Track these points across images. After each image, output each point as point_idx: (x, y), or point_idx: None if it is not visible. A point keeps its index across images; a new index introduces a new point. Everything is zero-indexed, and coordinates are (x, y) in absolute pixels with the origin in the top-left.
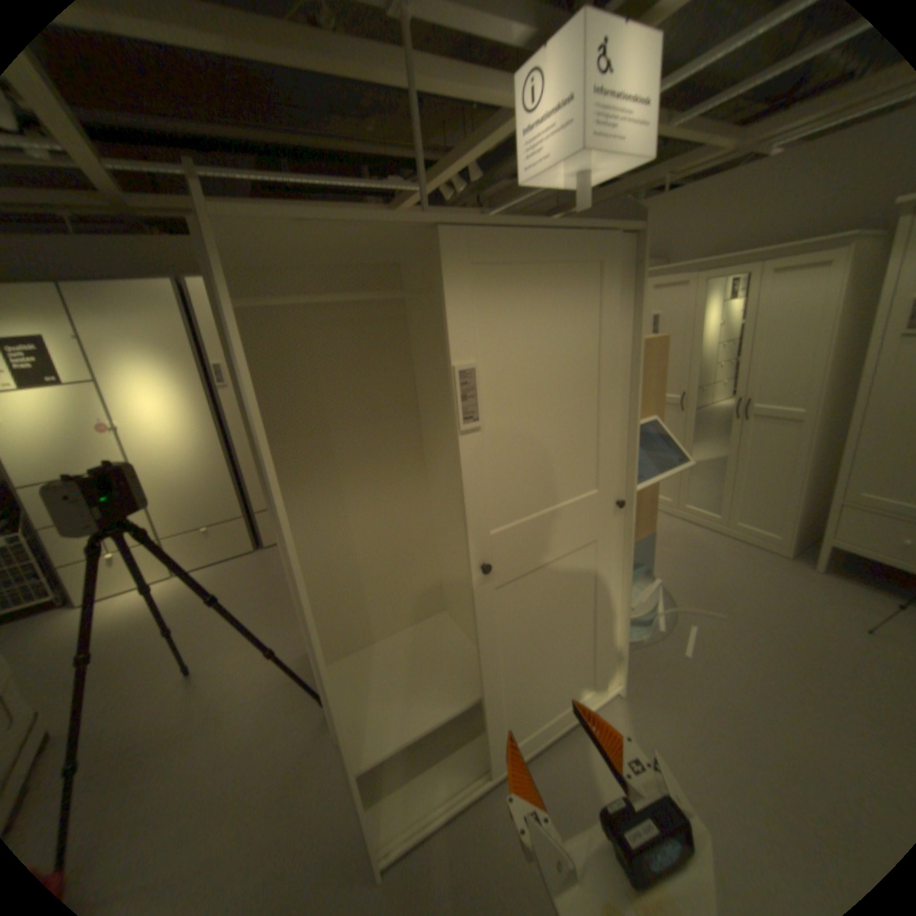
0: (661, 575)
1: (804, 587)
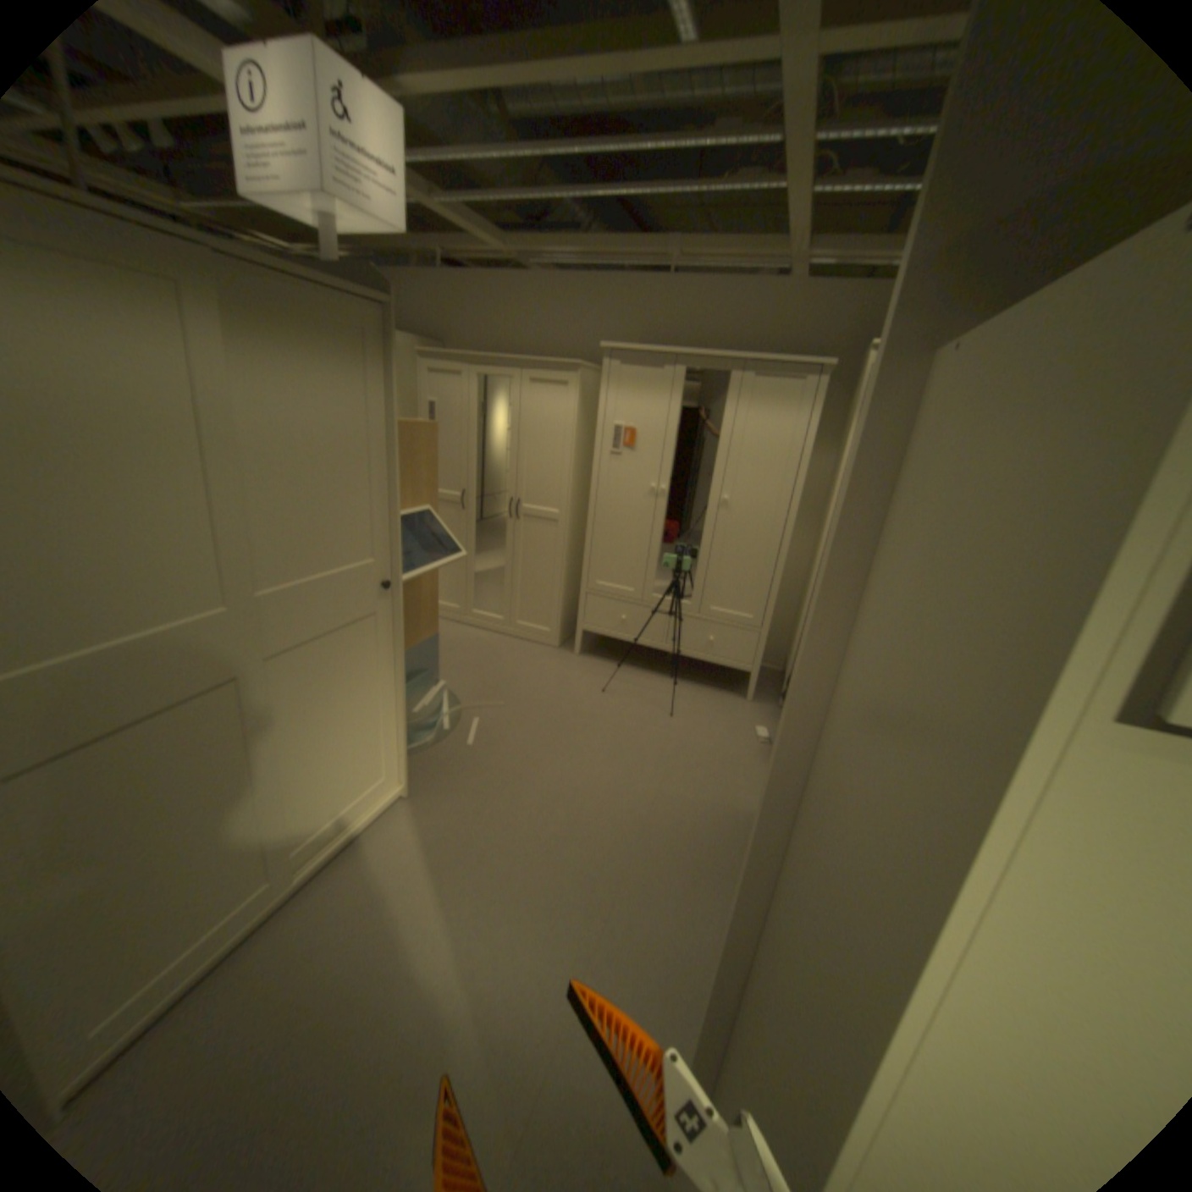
0: (448, 680)
1: (565, 668)
